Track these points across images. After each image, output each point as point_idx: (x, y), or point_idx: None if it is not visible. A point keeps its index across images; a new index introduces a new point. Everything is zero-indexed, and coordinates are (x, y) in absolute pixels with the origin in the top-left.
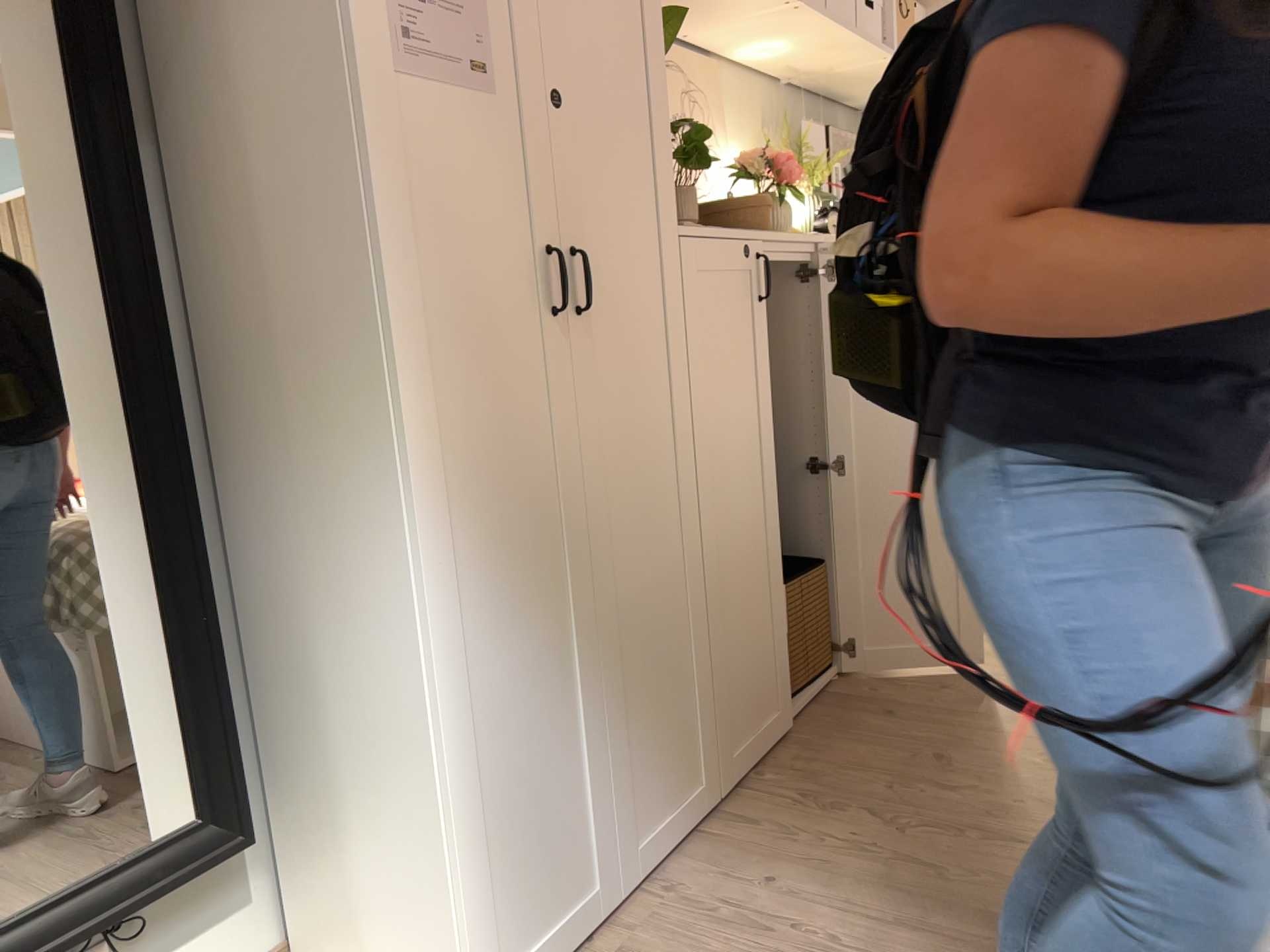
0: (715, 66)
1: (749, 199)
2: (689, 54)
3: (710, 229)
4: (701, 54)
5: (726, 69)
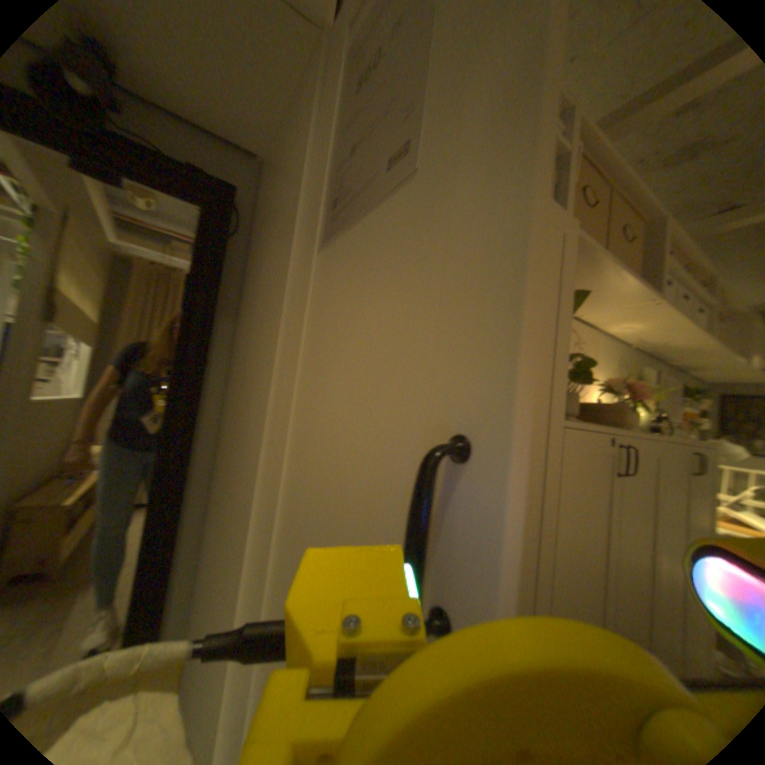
0: (595, 332)
1: (612, 406)
2: (581, 324)
3: (587, 425)
4: (588, 324)
5: (602, 334)
